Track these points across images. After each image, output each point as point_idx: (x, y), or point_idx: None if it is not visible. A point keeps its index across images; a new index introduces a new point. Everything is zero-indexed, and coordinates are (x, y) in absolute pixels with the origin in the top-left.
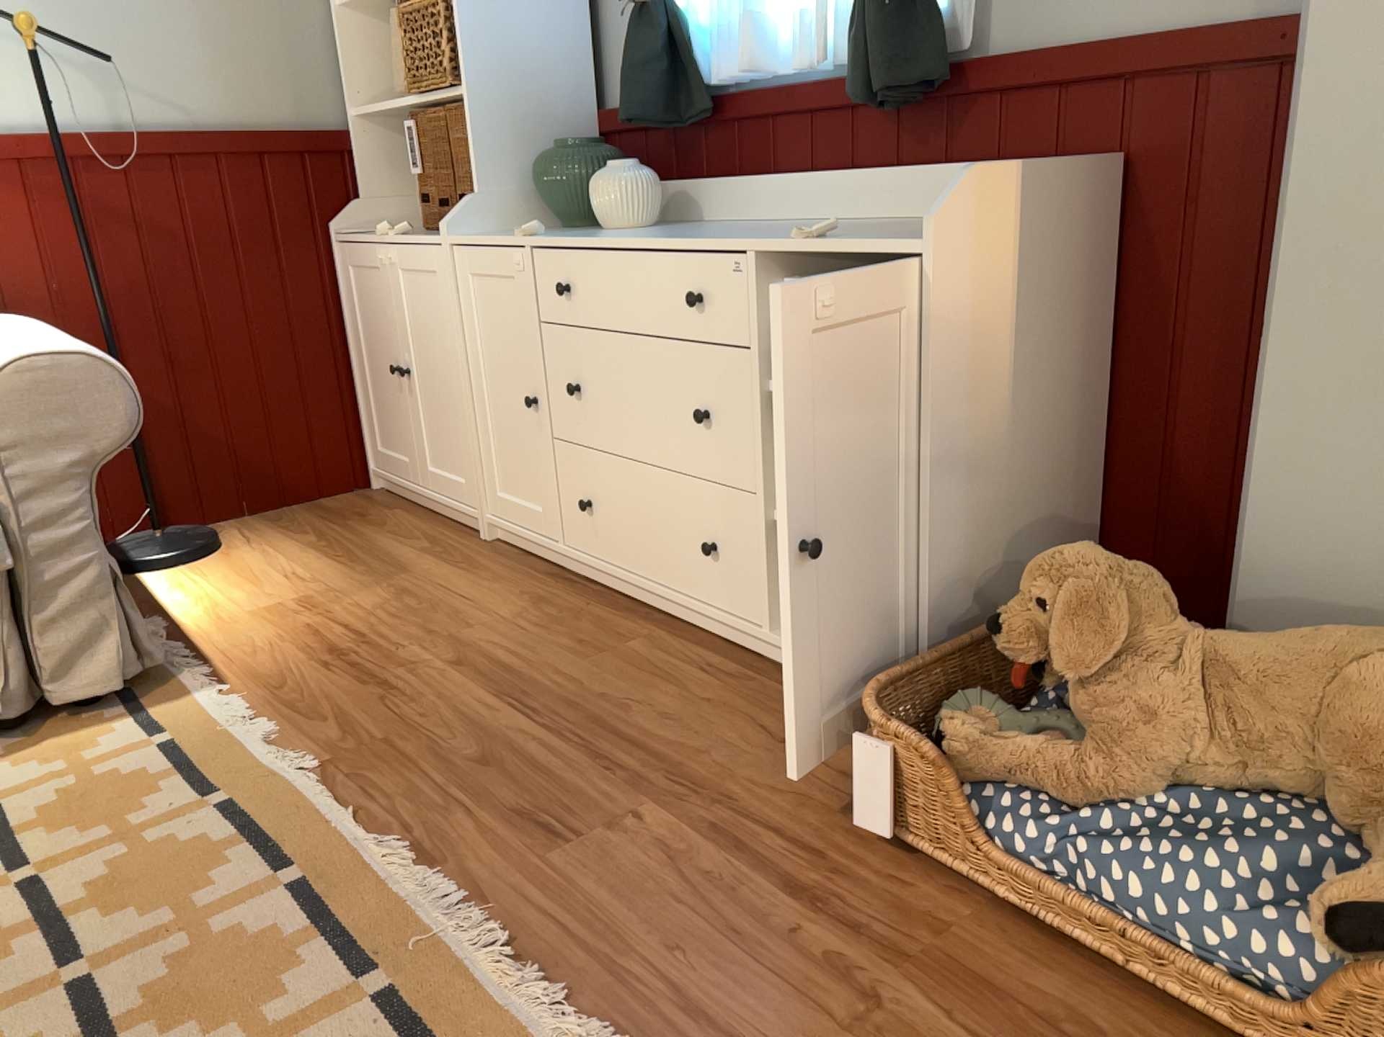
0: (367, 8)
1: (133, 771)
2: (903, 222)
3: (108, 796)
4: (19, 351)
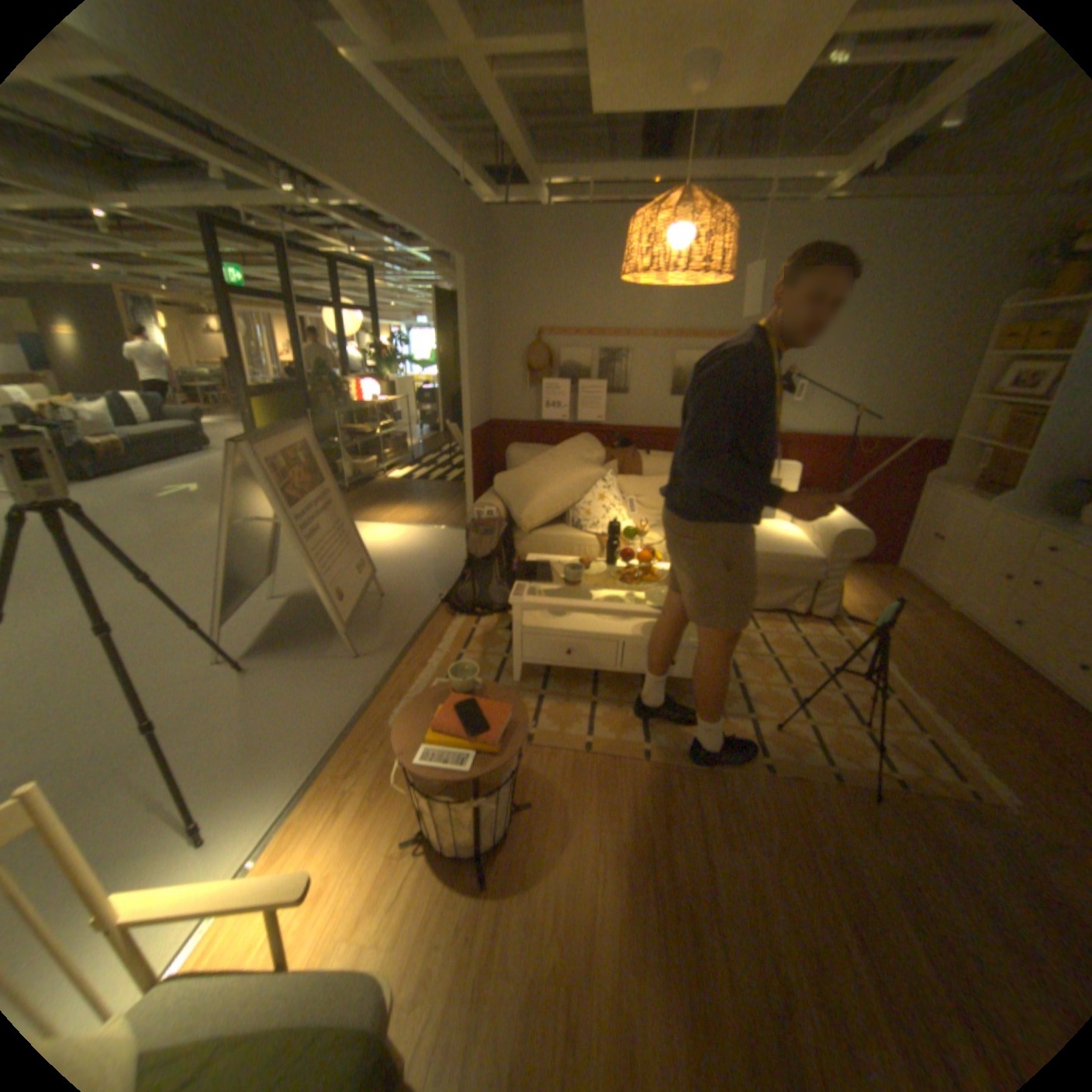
0: (986, 395)
1: (839, 645)
2: None
3: (834, 650)
4: (843, 523)
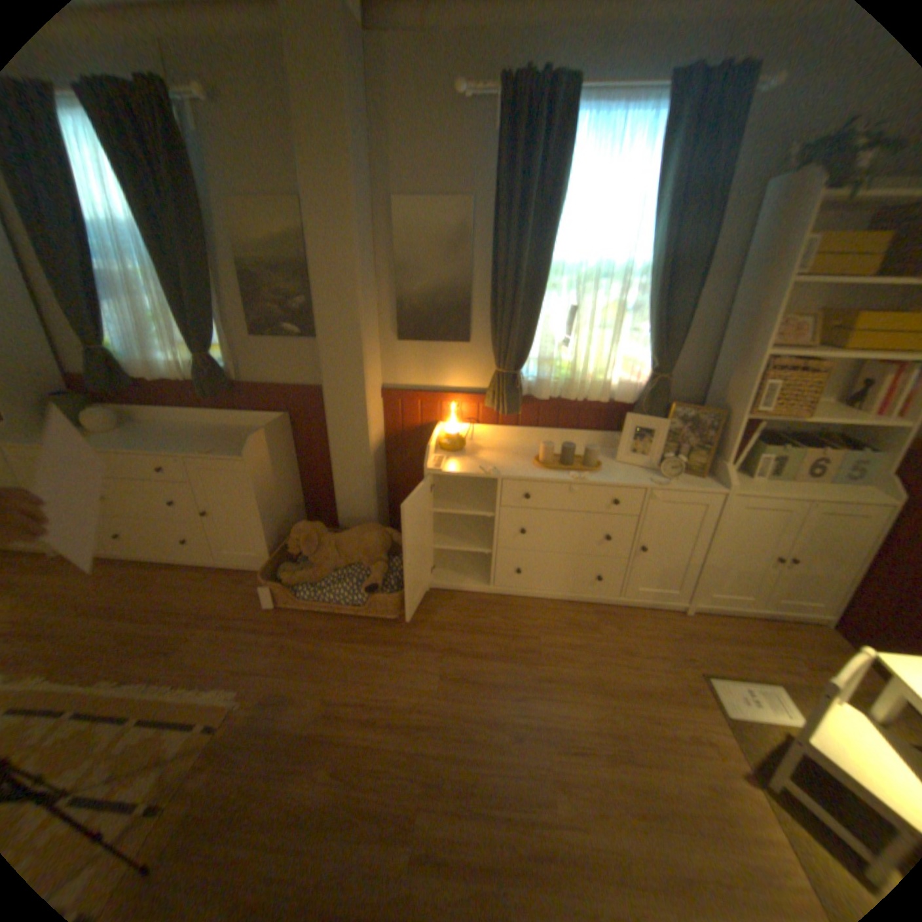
0: None
1: None
2: (226, 429)
3: None
4: None
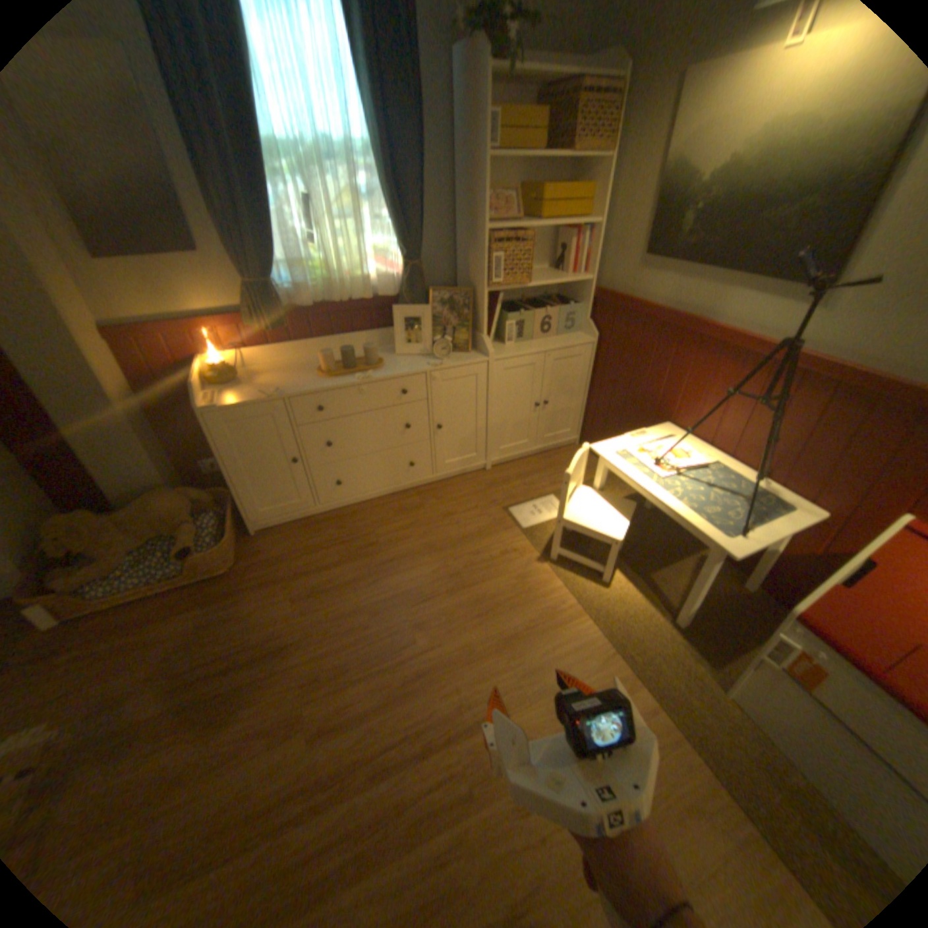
0: None
1: None
2: None
3: None
4: None
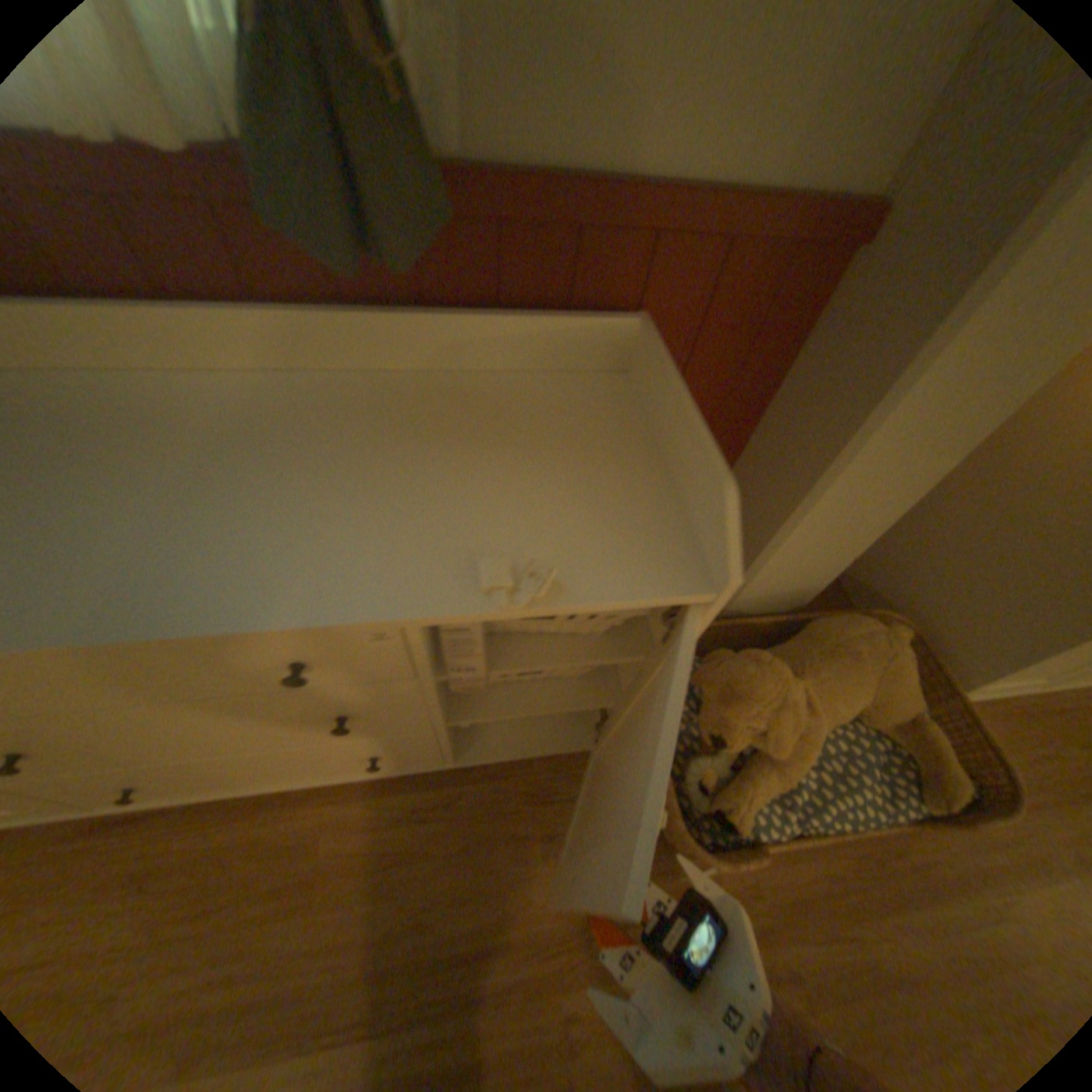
0: None
1: None
2: (415, 384)
3: None
4: None
